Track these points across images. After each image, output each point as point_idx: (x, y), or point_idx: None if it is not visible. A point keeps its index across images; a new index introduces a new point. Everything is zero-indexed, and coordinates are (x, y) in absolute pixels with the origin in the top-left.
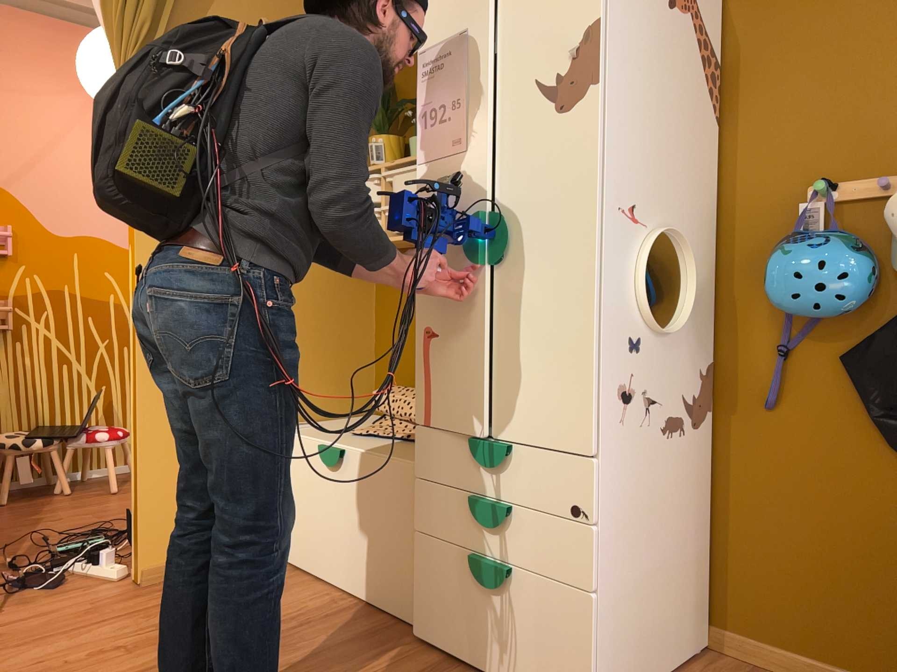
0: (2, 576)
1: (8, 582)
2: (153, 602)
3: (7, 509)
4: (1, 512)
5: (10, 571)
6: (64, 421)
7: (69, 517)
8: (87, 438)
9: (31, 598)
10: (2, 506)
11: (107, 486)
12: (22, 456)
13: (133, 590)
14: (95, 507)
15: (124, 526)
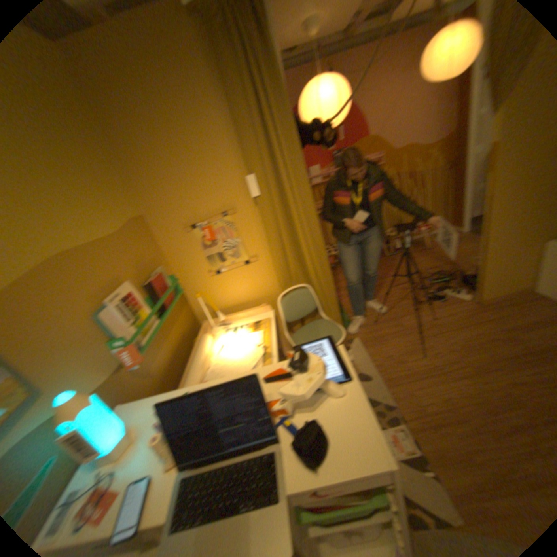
0: (421, 292)
1: (426, 295)
2: (498, 315)
3: (395, 257)
4: (394, 258)
5: (422, 289)
6: (403, 221)
7: (422, 262)
8: (418, 230)
9: (442, 305)
10: (392, 255)
11: (423, 245)
12: (397, 239)
13: (482, 306)
14: (428, 257)
15: (449, 268)
